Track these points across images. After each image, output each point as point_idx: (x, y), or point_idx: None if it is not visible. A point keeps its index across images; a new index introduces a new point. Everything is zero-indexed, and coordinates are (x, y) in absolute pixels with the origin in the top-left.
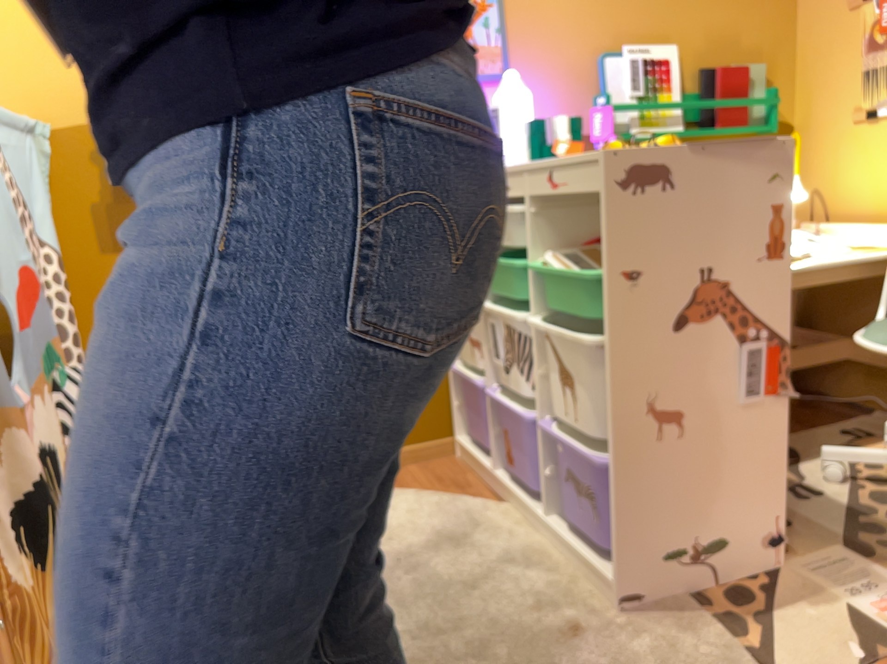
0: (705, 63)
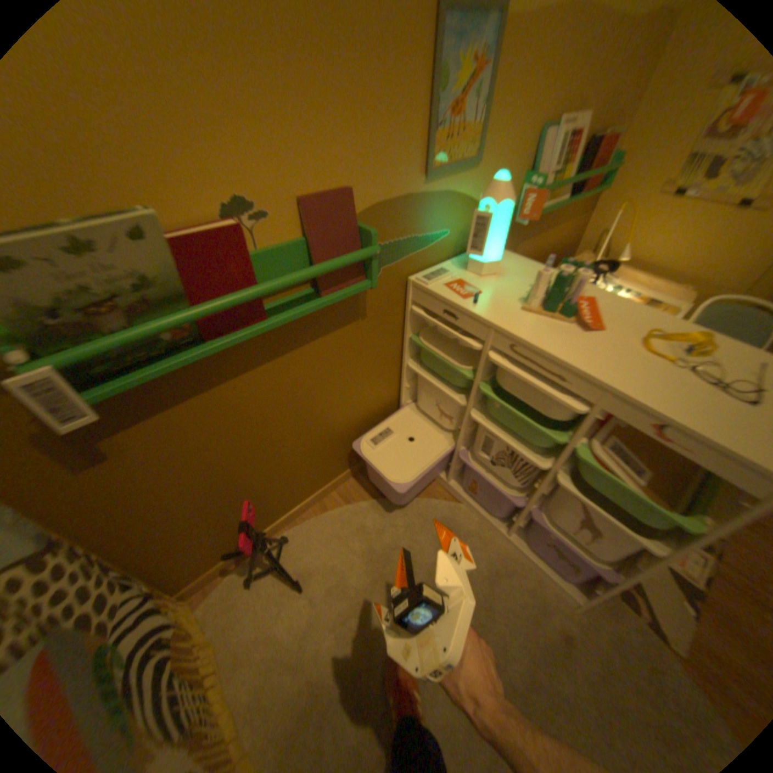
0: (595, 125)
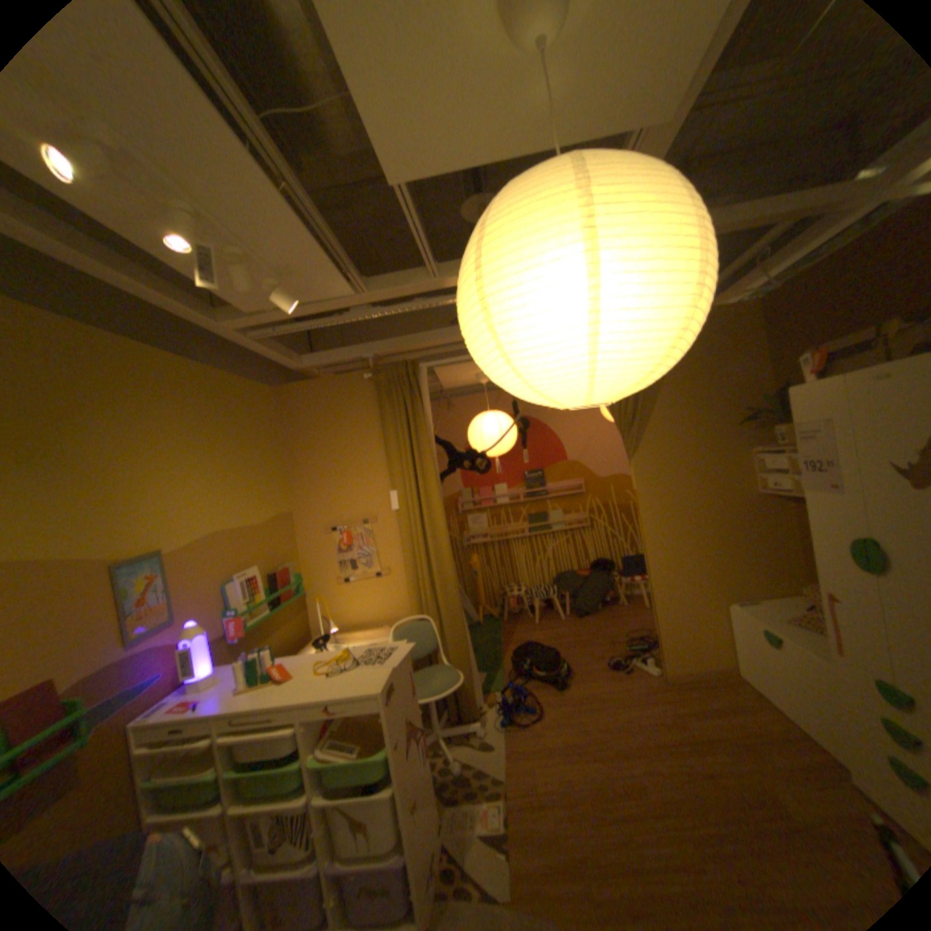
0: (268, 570)
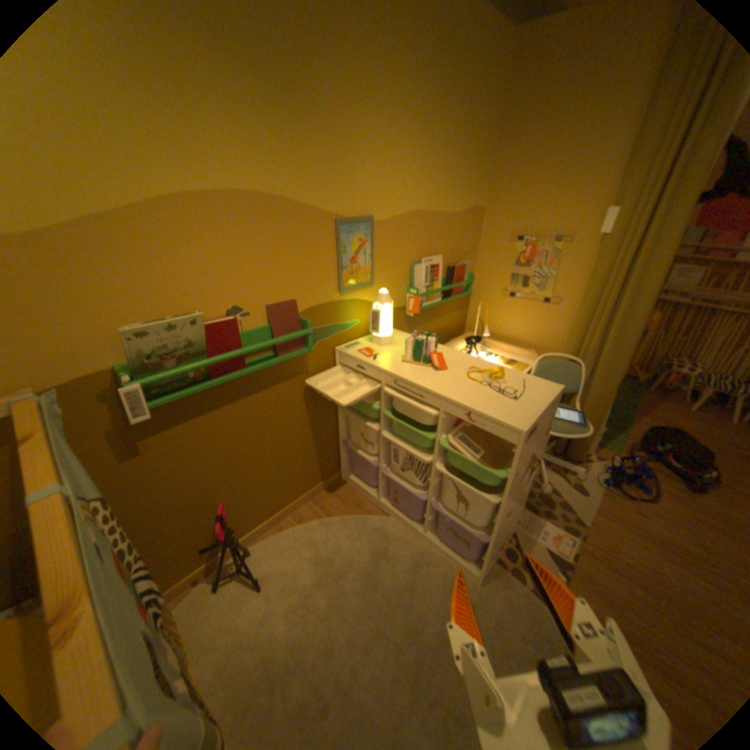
0: (448, 261)
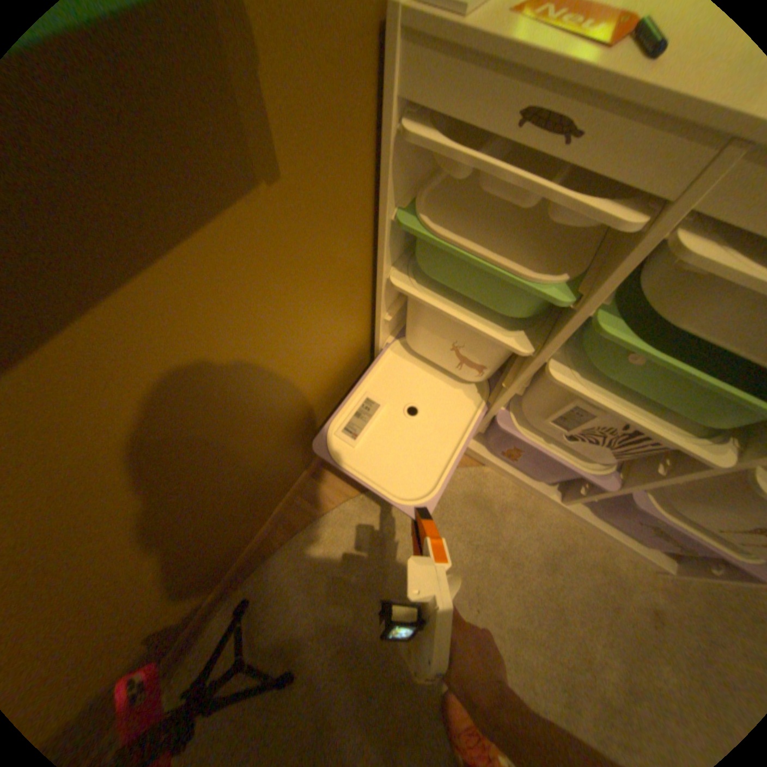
0: None
